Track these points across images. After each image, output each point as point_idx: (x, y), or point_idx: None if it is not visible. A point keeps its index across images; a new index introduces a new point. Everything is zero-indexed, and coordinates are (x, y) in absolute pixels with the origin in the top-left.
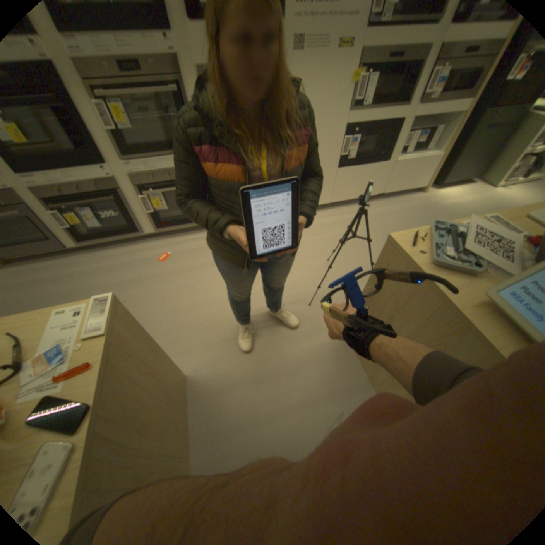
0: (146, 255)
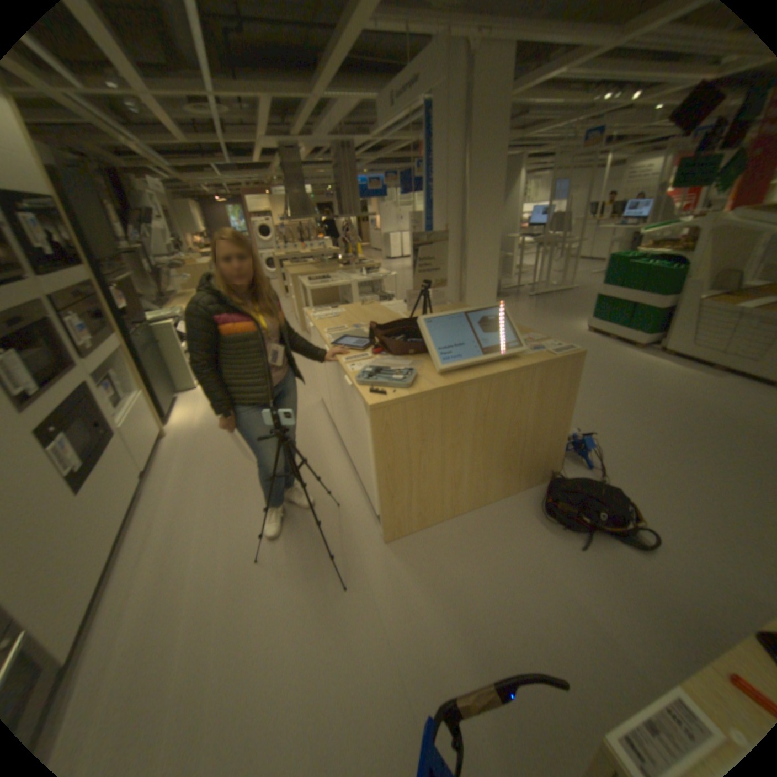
0: None
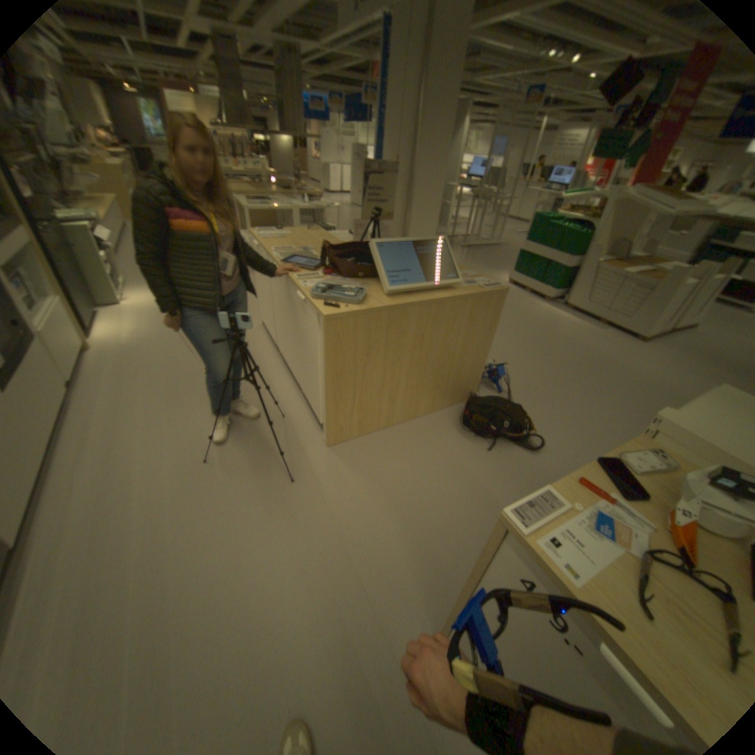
0: None
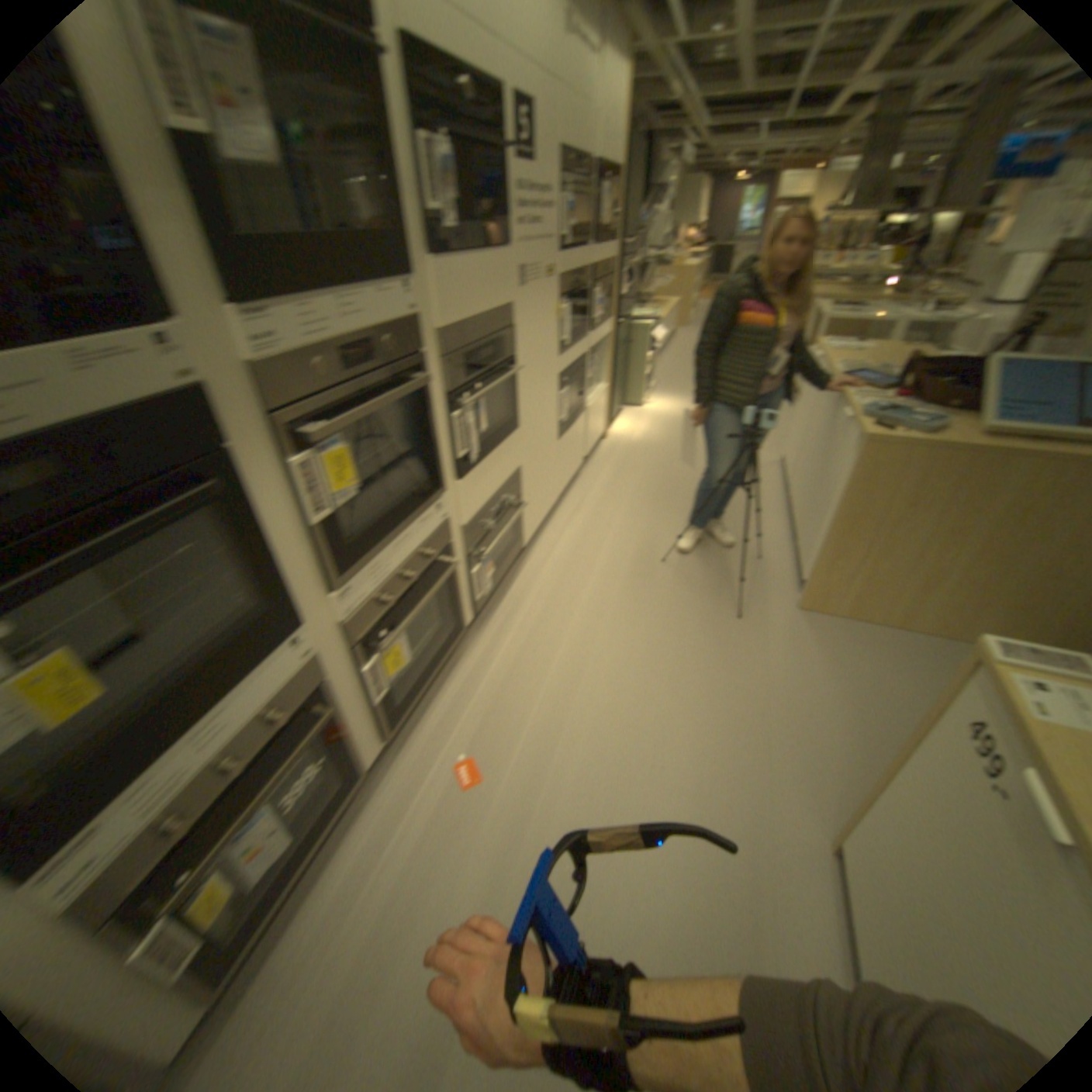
0: (417, 812)
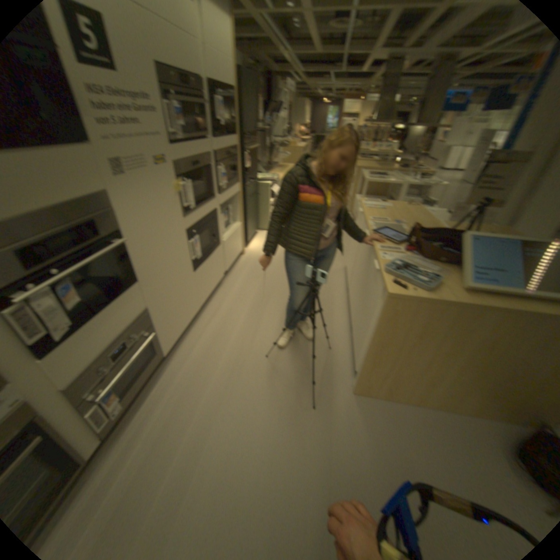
0: None
